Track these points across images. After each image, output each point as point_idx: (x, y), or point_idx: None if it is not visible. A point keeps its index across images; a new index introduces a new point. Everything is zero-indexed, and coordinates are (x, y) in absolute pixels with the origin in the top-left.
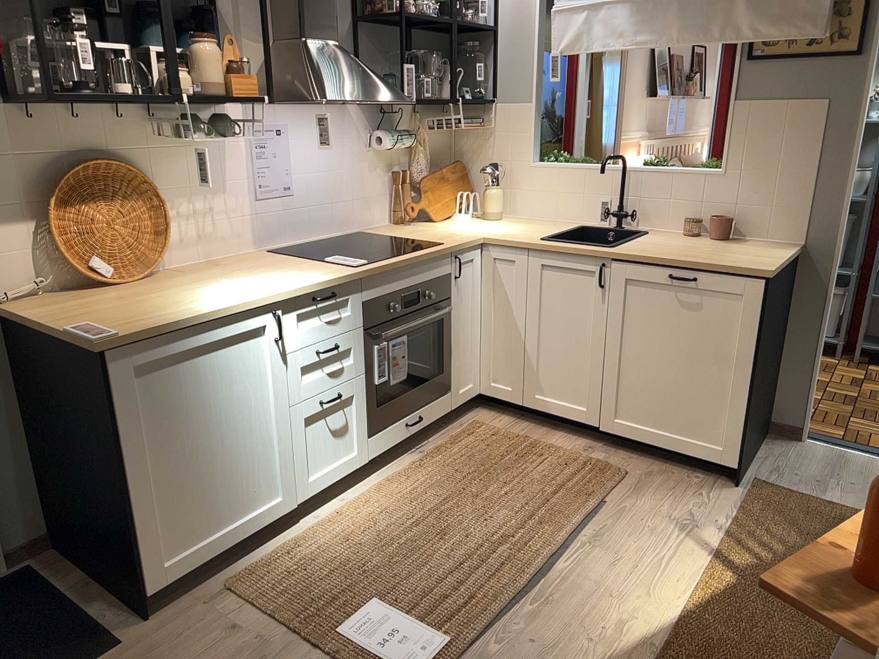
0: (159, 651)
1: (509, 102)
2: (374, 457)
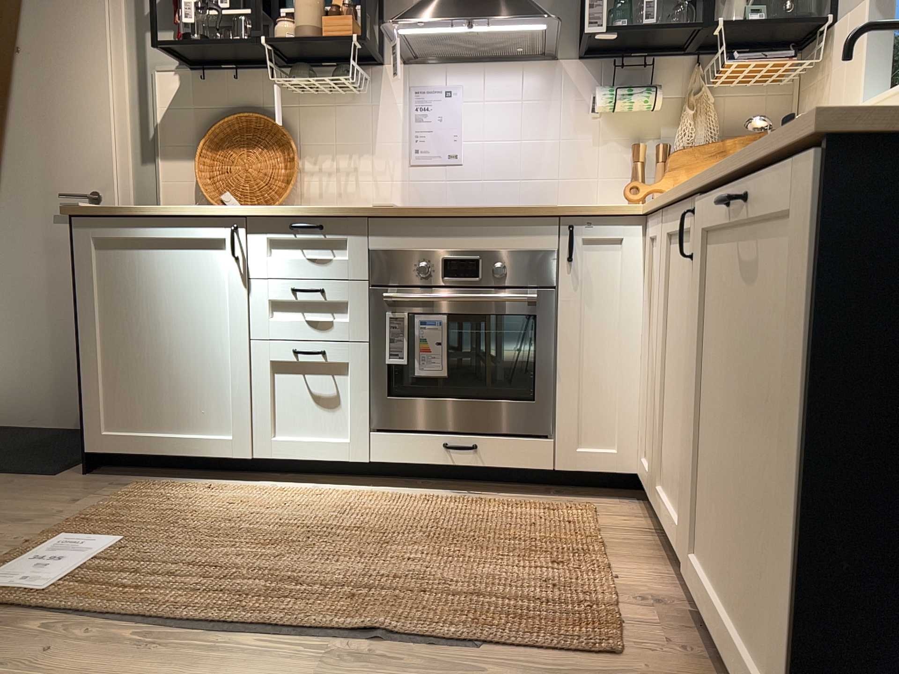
0: (43, 488)
1: (844, 14)
2: (378, 461)
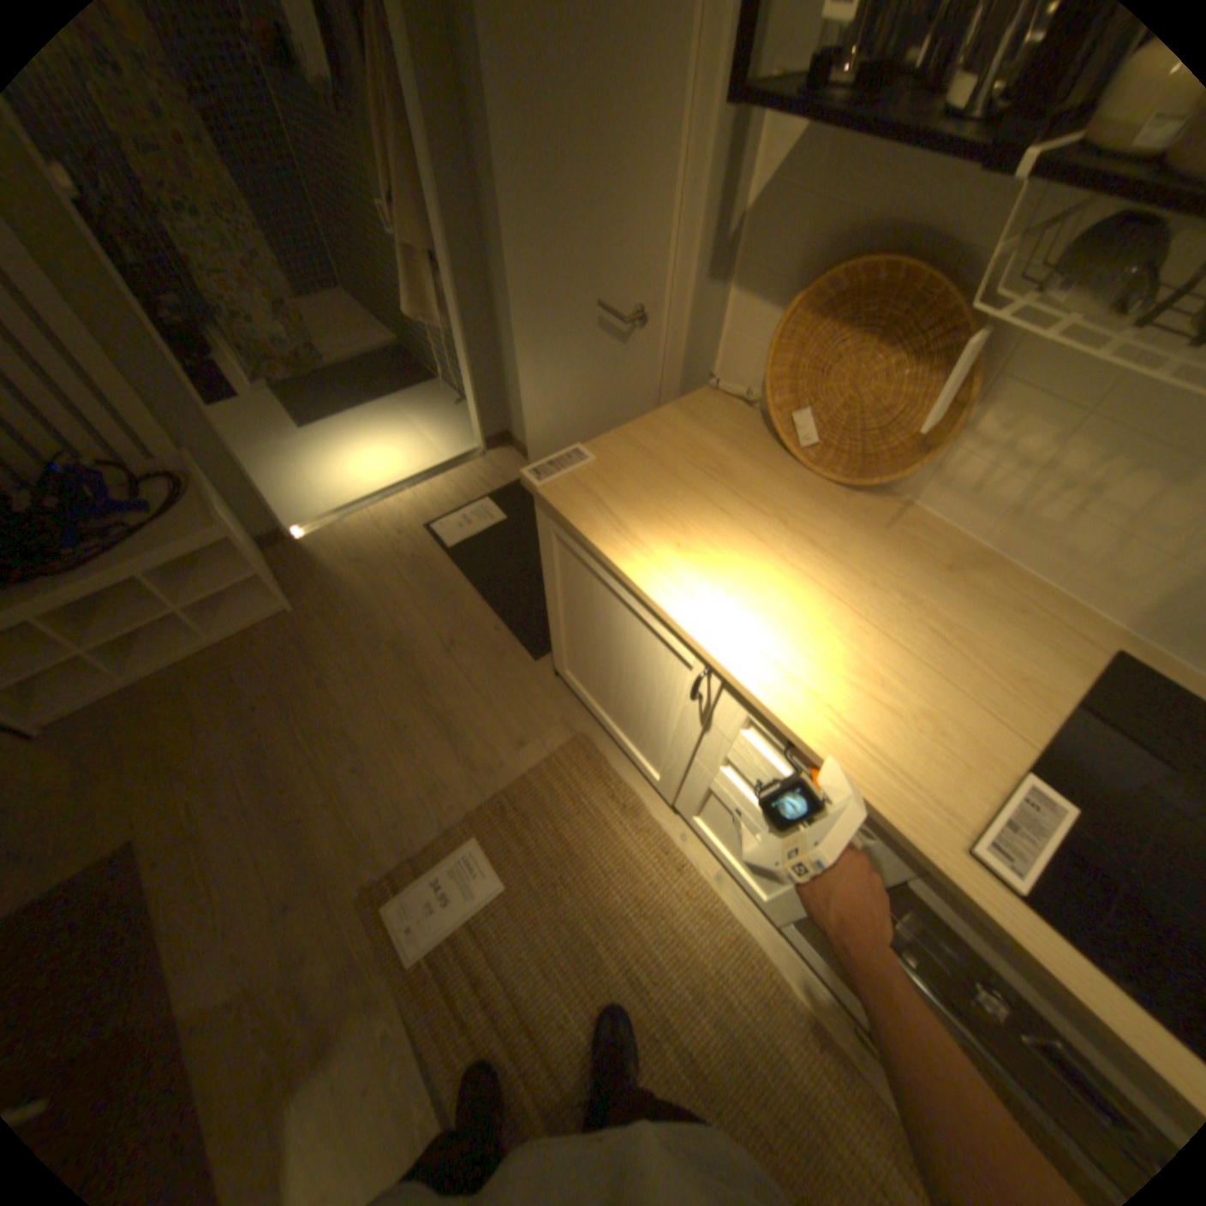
0: (516, 688)
1: None
2: (790, 939)
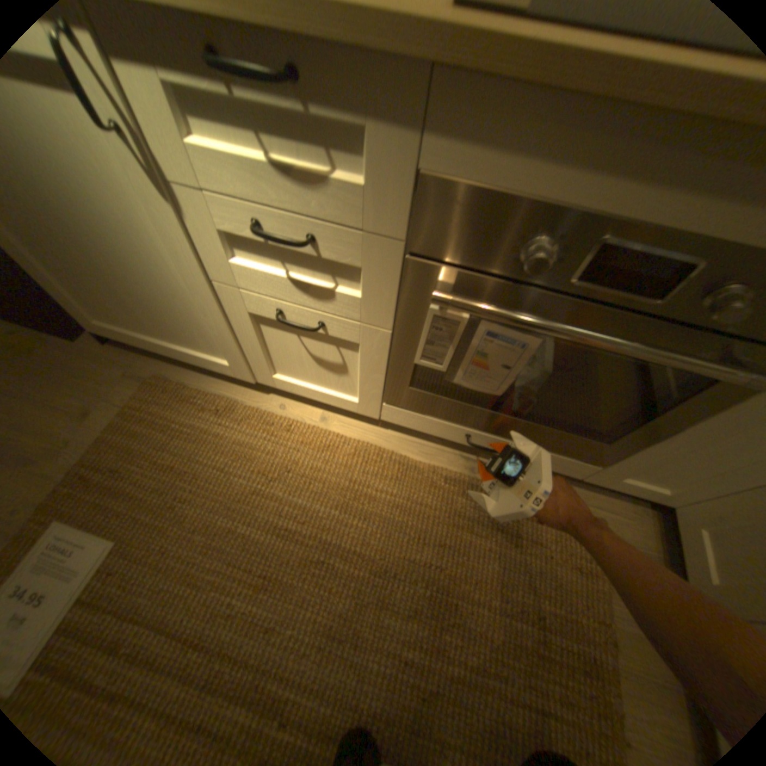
0: (59, 372)
1: None
2: (390, 419)
